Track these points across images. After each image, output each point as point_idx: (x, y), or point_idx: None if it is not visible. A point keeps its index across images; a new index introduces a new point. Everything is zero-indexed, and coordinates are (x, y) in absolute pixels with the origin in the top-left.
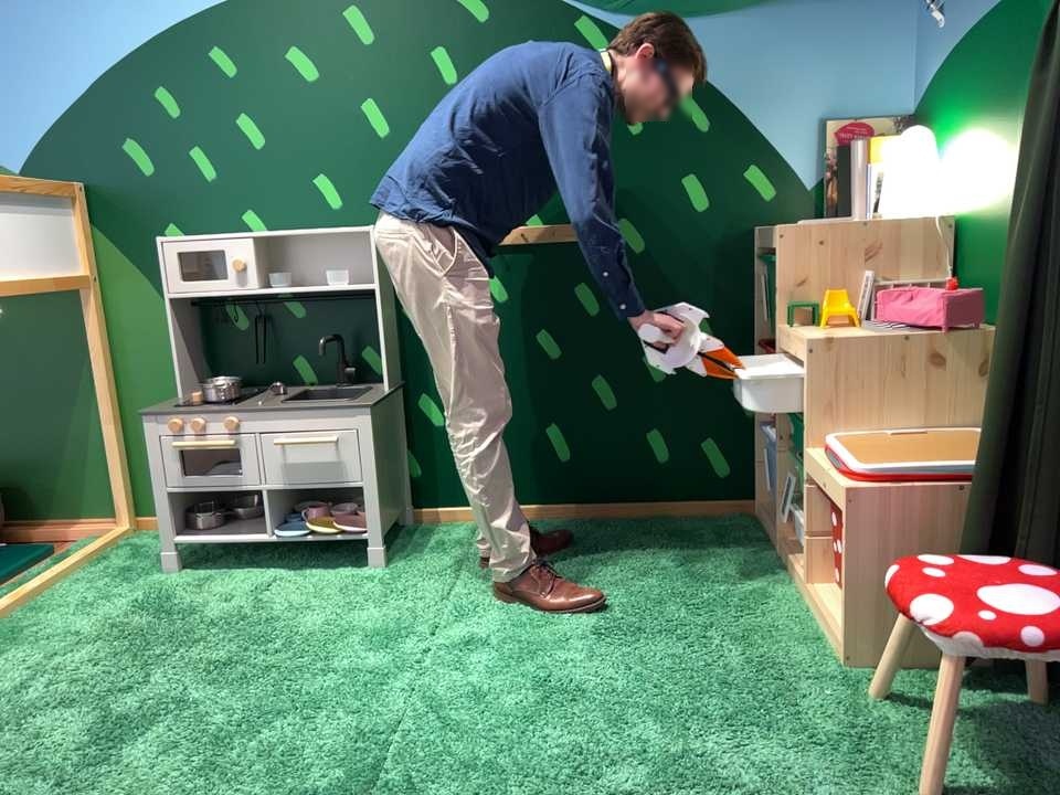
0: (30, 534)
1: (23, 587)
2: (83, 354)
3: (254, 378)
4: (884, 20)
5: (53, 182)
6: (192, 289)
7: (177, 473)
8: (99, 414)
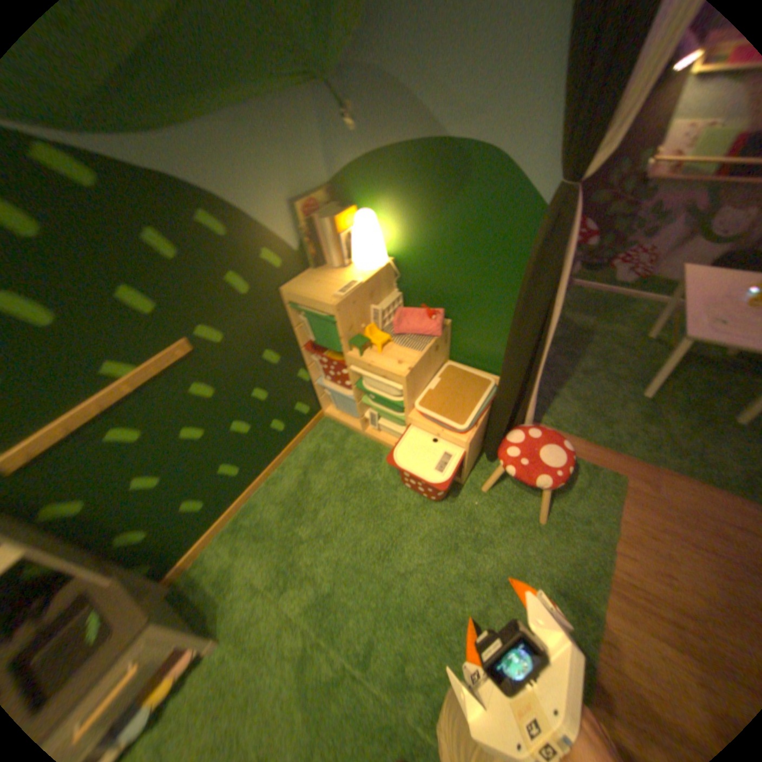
0: None
1: None
2: None
3: None
4: (303, 113)
5: None
6: None
7: None
8: None
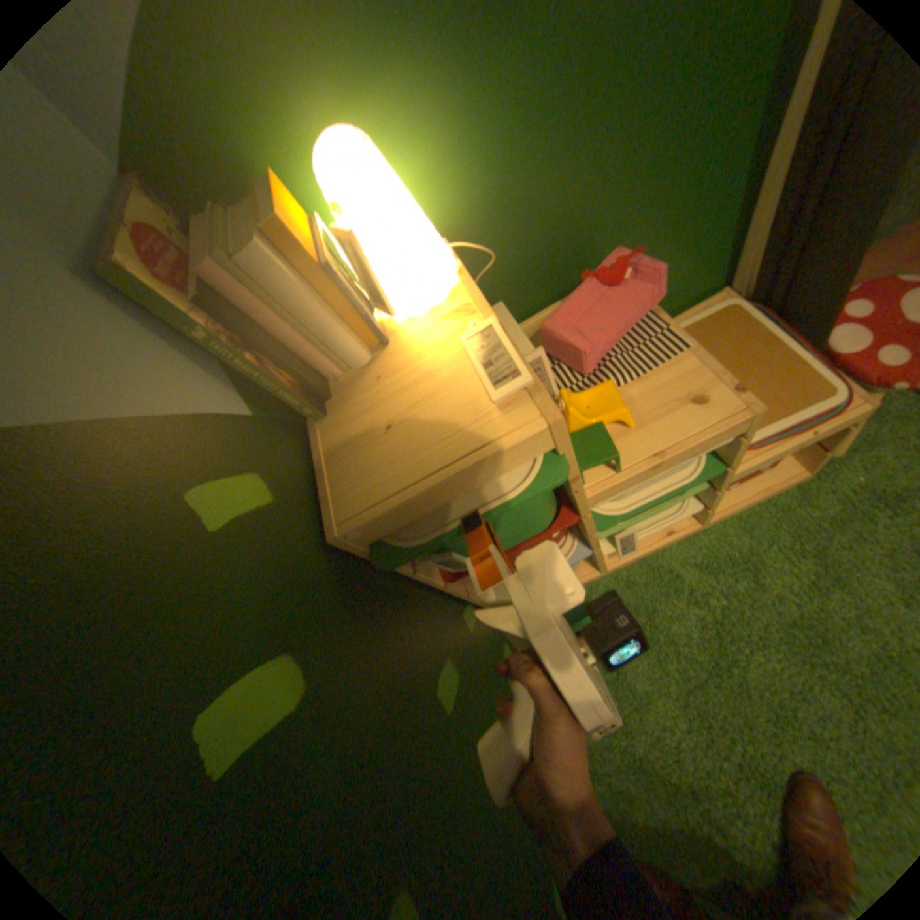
0: None
1: None
2: None
3: None
4: None
5: None
6: None
7: None
8: None
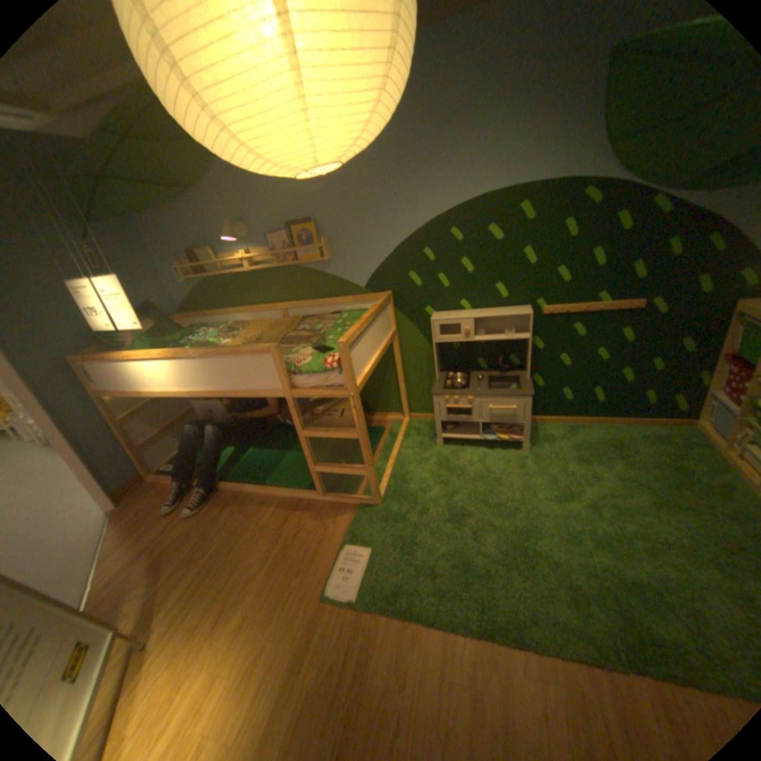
0: (371, 420)
1: (392, 454)
2: (389, 358)
3: (460, 367)
4: None
5: (378, 292)
6: (445, 340)
7: (445, 415)
8: (395, 379)
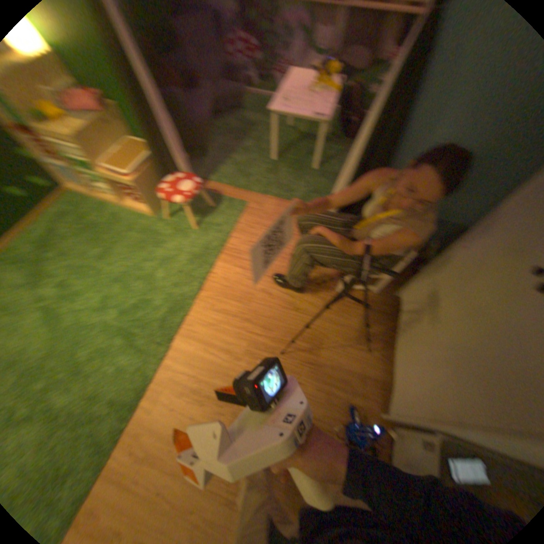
0: None
1: None
2: None
3: None
4: None
5: None
6: None
7: None
8: None
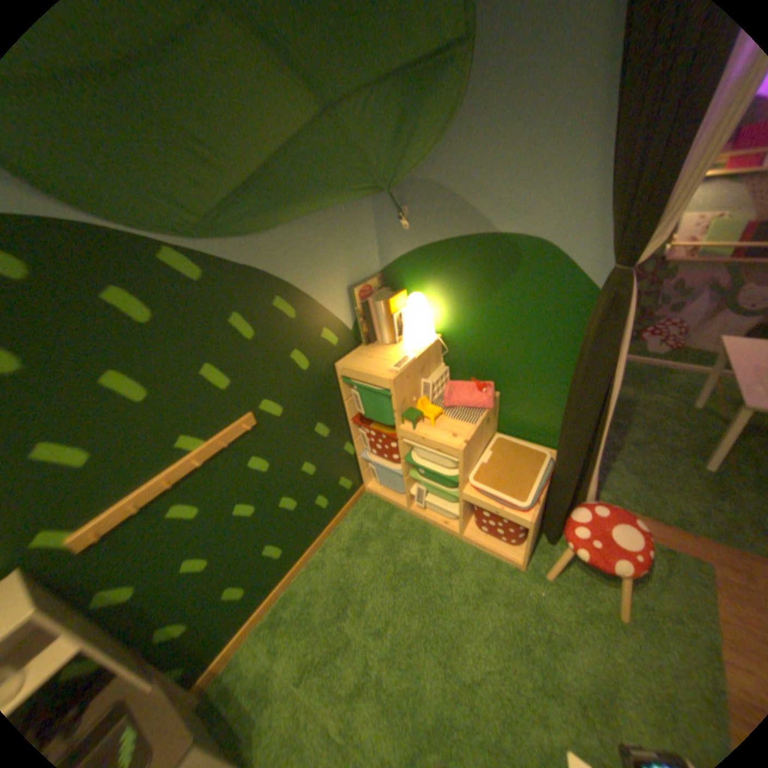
0: None
1: None
2: None
3: None
4: (363, 217)
5: None
6: None
7: None
8: None
